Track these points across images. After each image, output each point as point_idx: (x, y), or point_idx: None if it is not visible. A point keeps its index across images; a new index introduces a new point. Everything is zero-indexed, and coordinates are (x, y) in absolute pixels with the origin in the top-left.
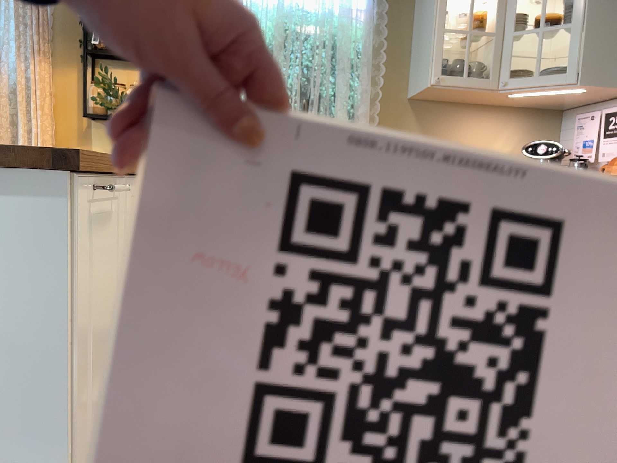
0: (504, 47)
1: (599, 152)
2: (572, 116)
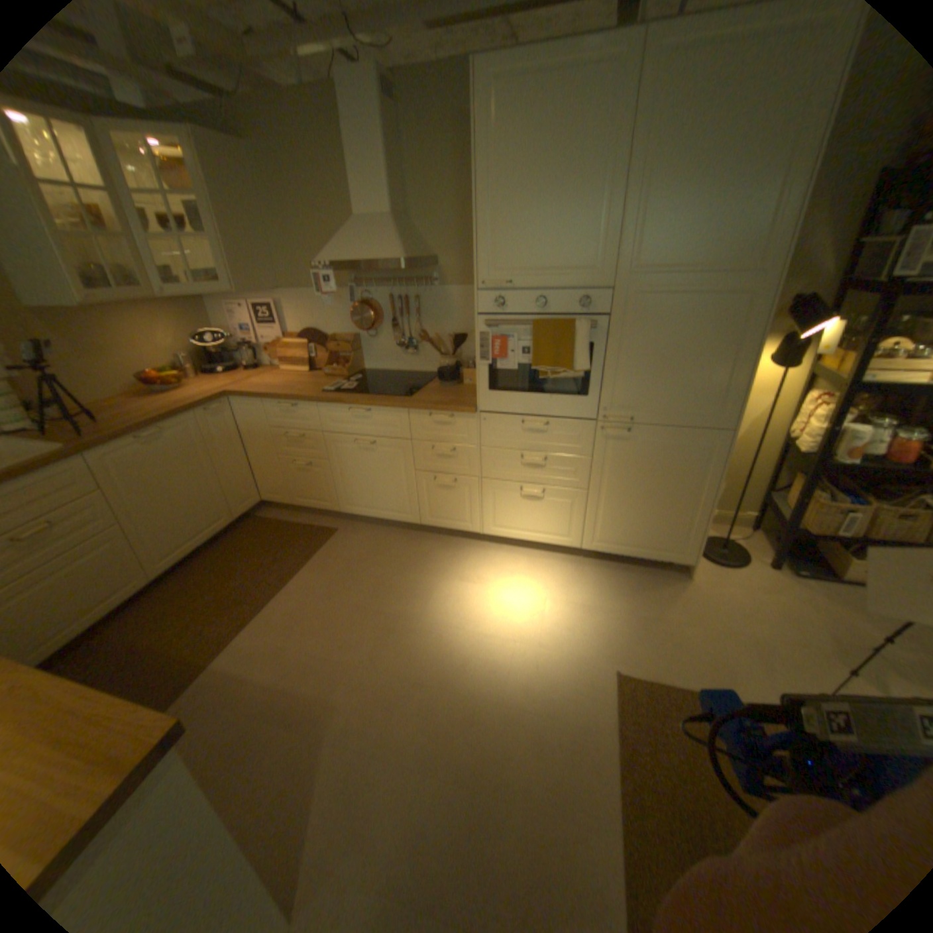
0: (140, 252)
1: (253, 334)
2: (211, 298)
